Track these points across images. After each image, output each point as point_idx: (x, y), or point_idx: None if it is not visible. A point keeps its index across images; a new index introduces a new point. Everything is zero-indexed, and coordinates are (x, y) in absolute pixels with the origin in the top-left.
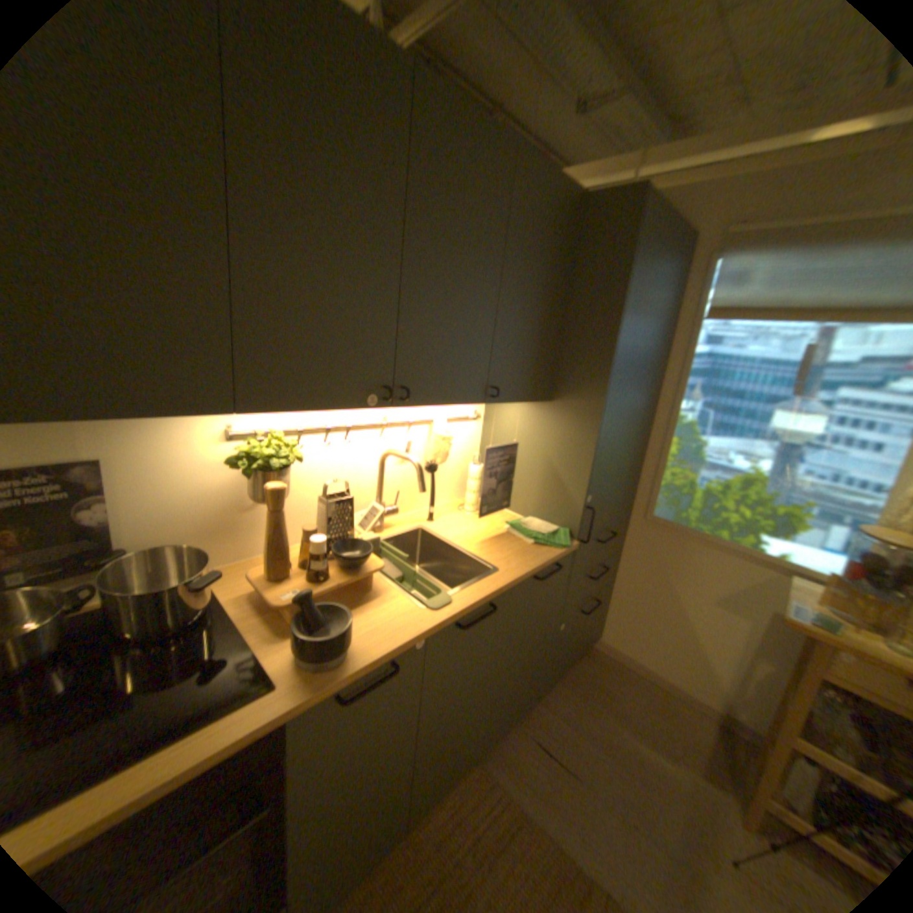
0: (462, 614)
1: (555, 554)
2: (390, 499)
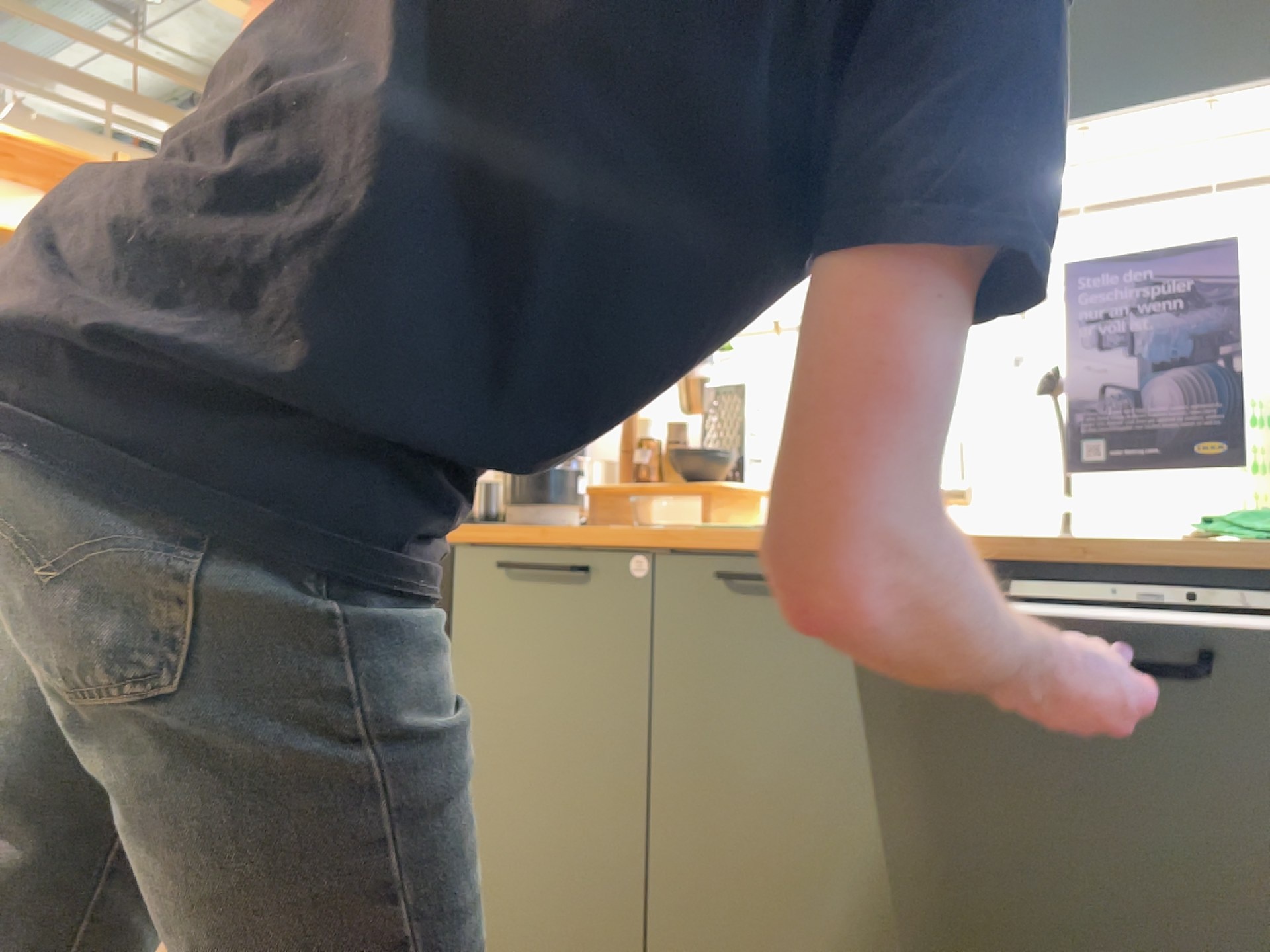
0: (726, 545)
1: (1227, 558)
2: (987, 485)
